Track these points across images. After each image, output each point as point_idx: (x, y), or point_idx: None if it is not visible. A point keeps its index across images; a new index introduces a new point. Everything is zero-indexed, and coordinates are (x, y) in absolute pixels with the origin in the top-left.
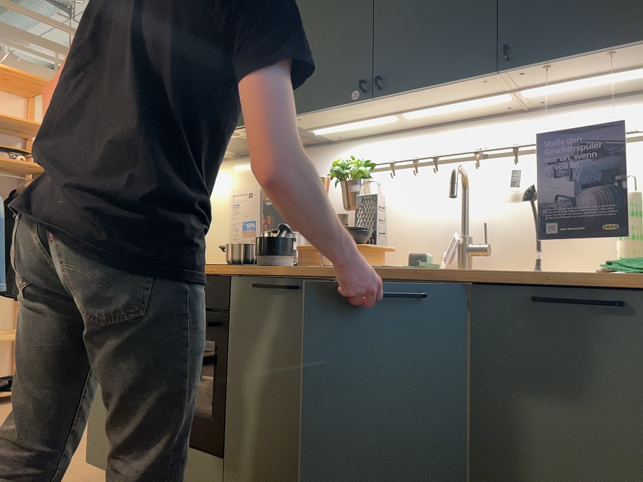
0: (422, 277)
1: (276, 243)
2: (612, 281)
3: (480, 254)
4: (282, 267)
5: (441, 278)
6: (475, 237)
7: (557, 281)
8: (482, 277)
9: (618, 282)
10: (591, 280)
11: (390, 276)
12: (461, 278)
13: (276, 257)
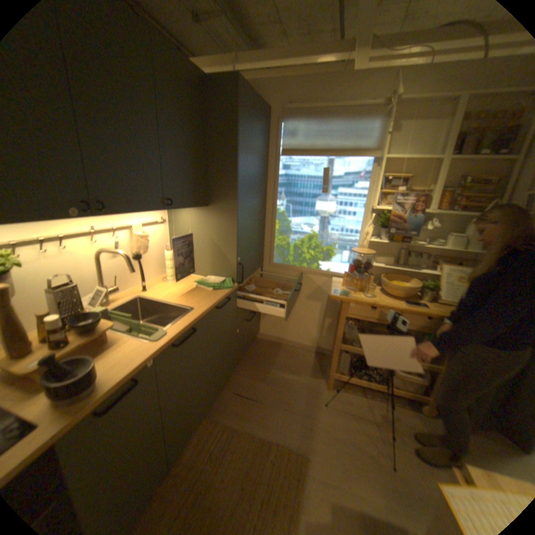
0: (193, 323)
1: (88, 372)
2: (228, 294)
3: (111, 294)
4: (97, 383)
5: (198, 319)
6: (104, 285)
7: (220, 301)
8: (209, 310)
9: (225, 293)
10: (221, 296)
11: (178, 332)
12: (203, 315)
13: (90, 382)
